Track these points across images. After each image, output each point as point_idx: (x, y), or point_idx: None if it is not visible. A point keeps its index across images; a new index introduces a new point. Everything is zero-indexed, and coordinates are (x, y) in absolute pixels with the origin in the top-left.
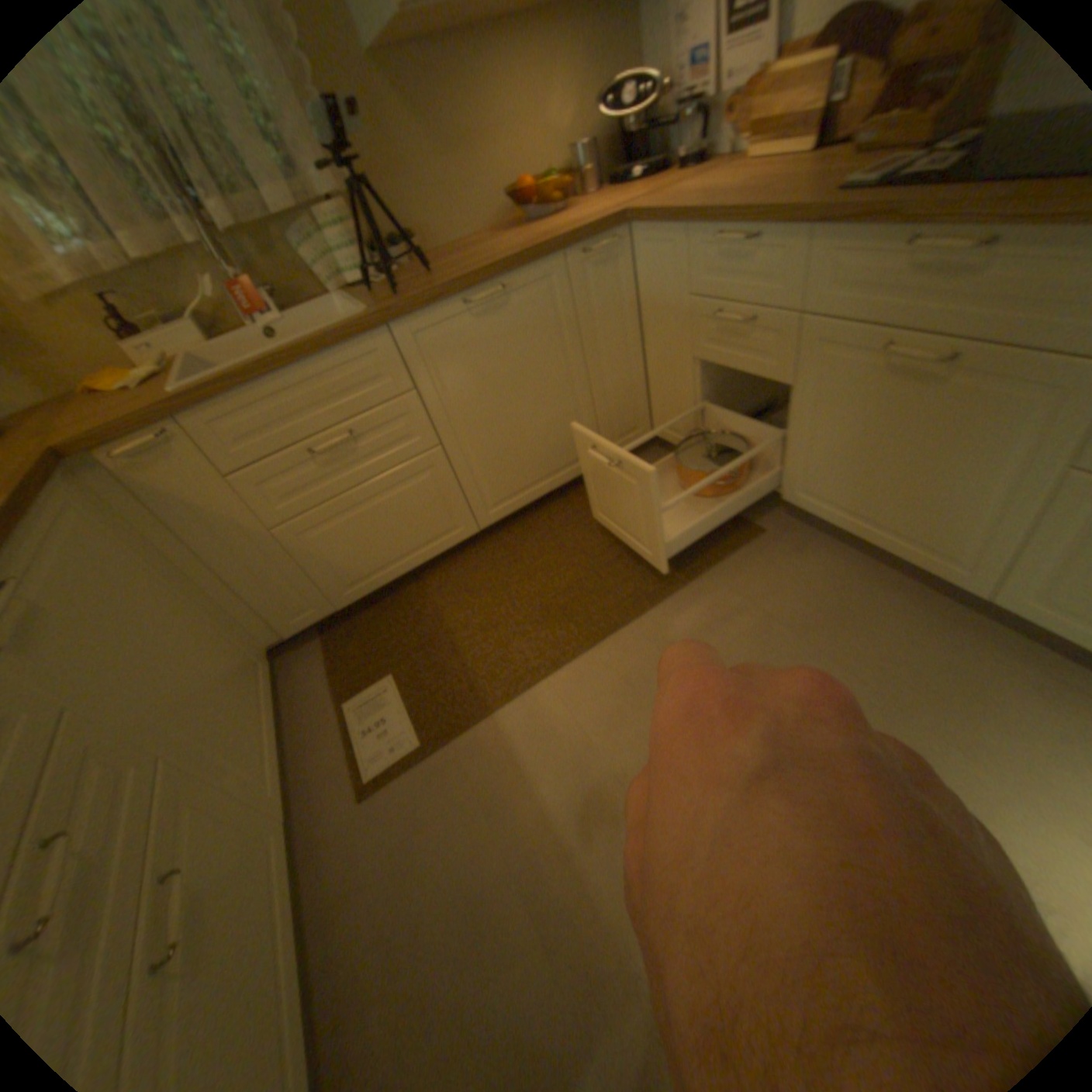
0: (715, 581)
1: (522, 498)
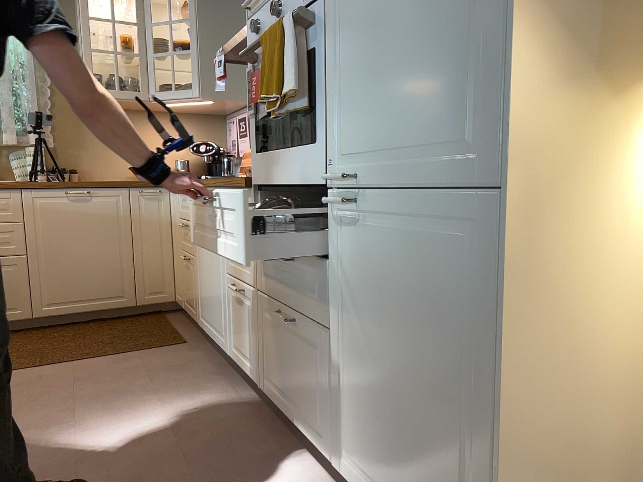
0: (137, 355)
1: (71, 309)
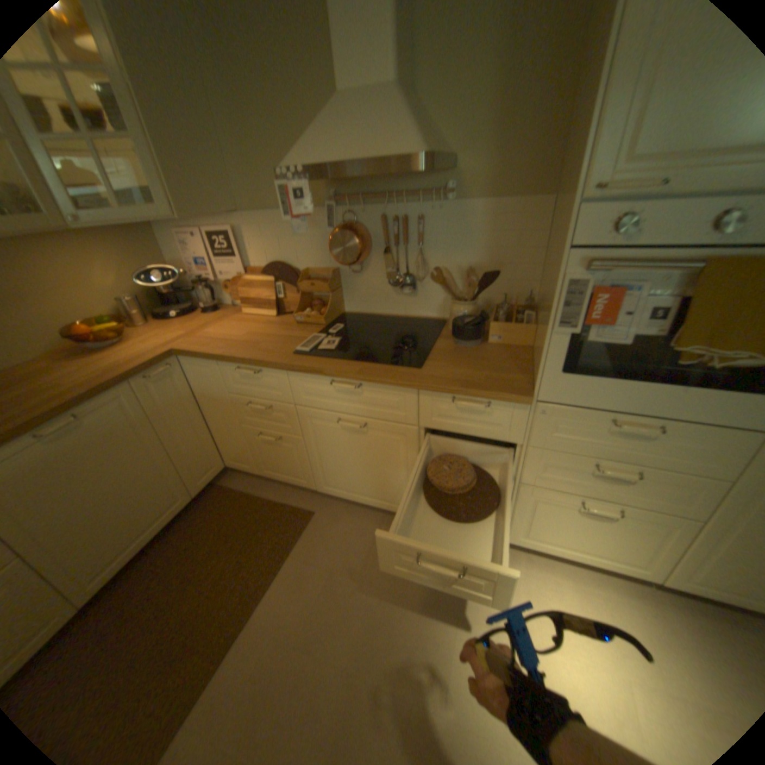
0: (296, 562)
1: (125, 558)
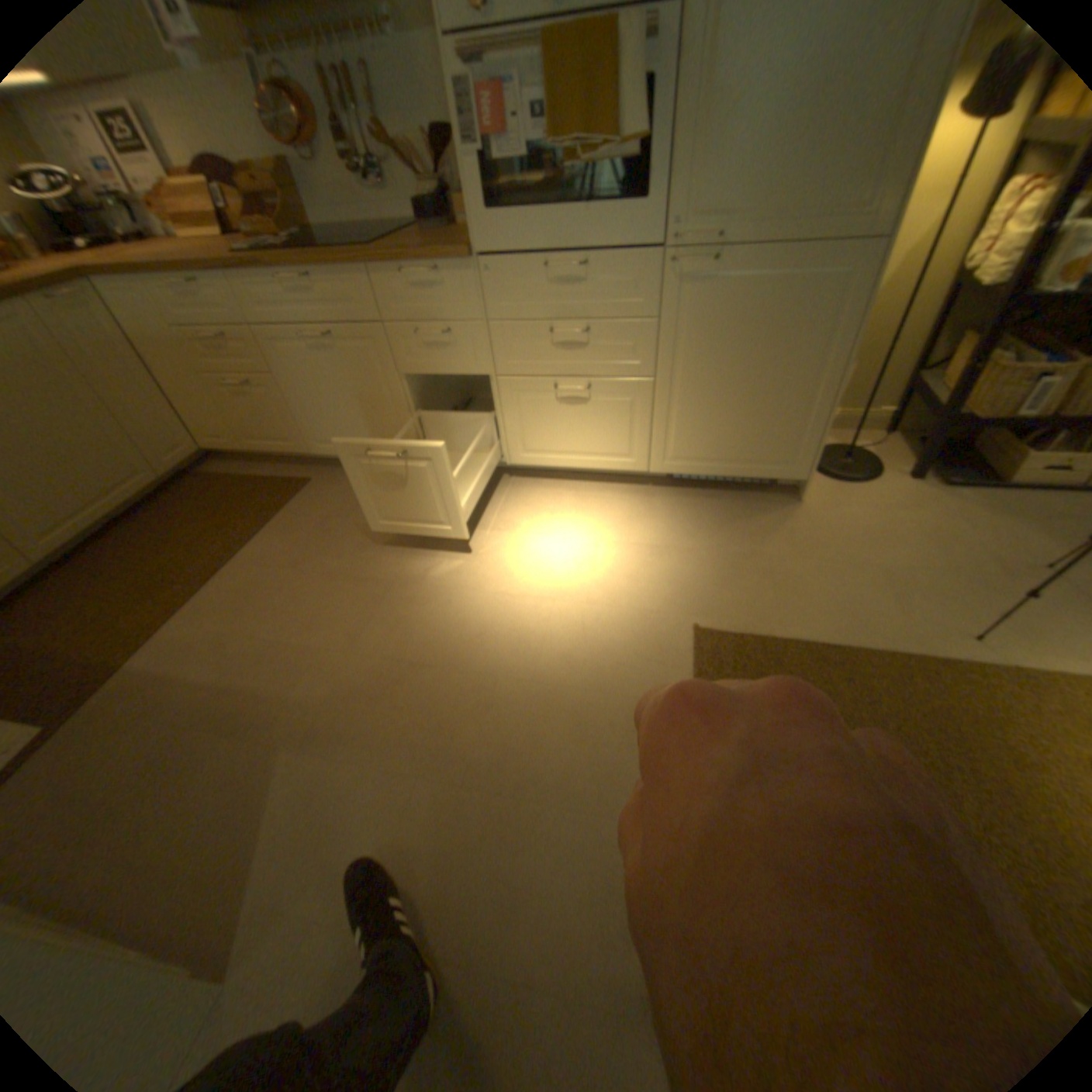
0: (285, 516)
1: (77, 524)
